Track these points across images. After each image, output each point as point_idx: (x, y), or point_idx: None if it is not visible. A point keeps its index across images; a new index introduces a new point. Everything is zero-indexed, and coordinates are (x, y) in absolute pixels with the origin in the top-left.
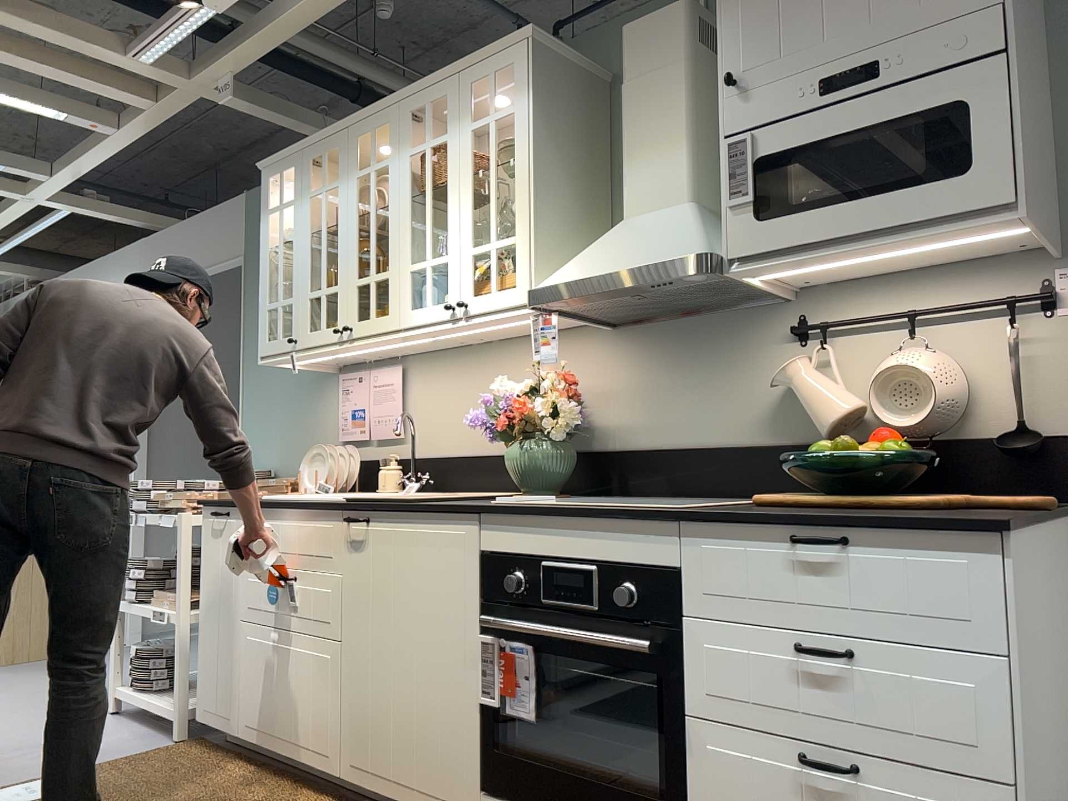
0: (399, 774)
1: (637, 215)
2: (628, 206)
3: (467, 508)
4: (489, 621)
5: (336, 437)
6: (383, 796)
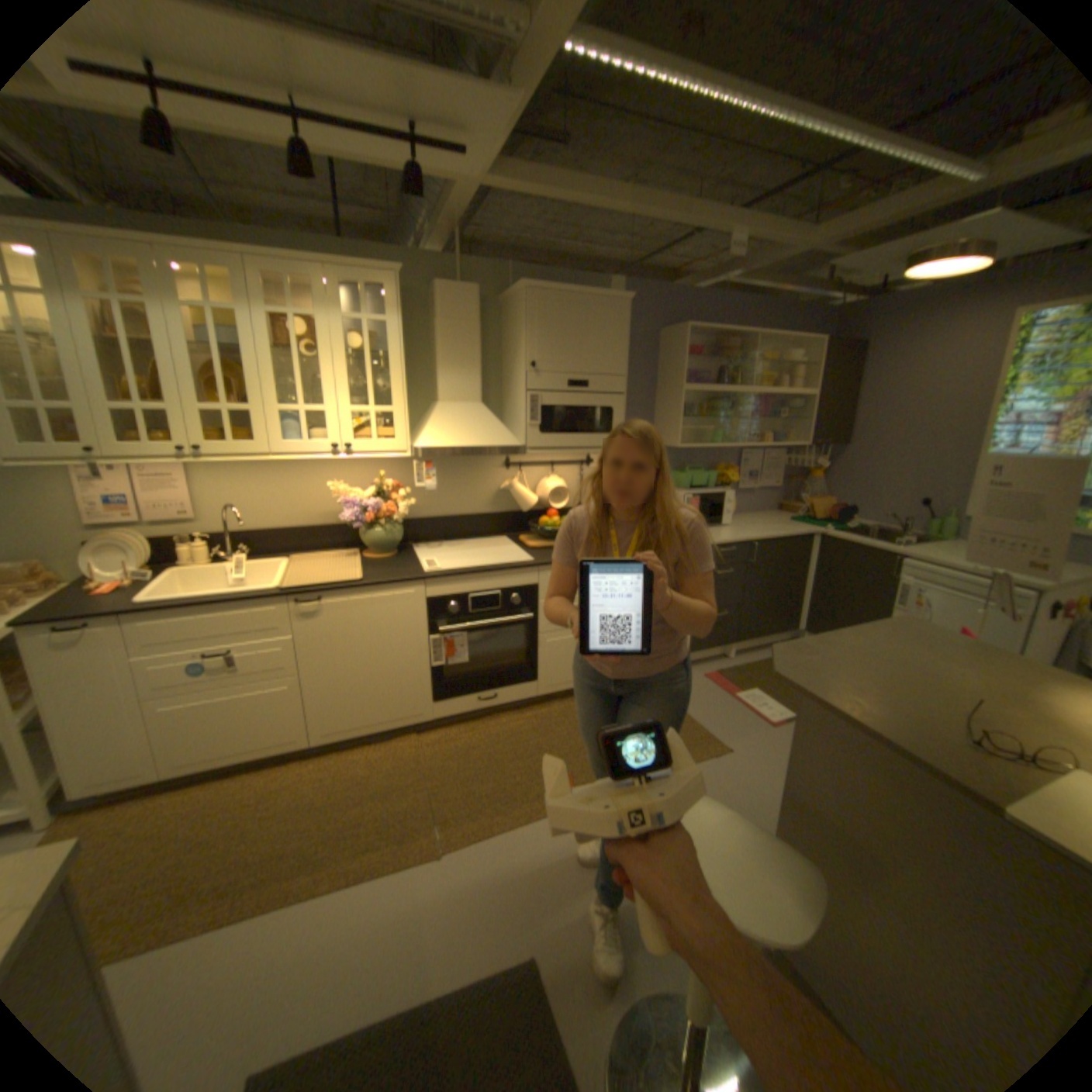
0: (369, 721)
1: (451, 403)
2: (444, 396)
3: (418, 578)
4: (435, 629)
5: (75, 521)
6: (356, 737)
